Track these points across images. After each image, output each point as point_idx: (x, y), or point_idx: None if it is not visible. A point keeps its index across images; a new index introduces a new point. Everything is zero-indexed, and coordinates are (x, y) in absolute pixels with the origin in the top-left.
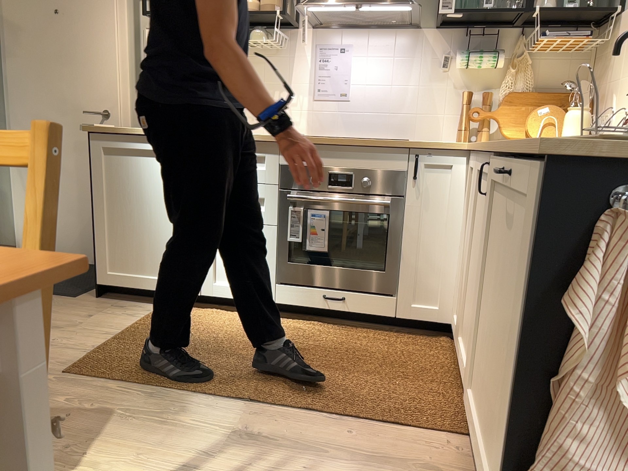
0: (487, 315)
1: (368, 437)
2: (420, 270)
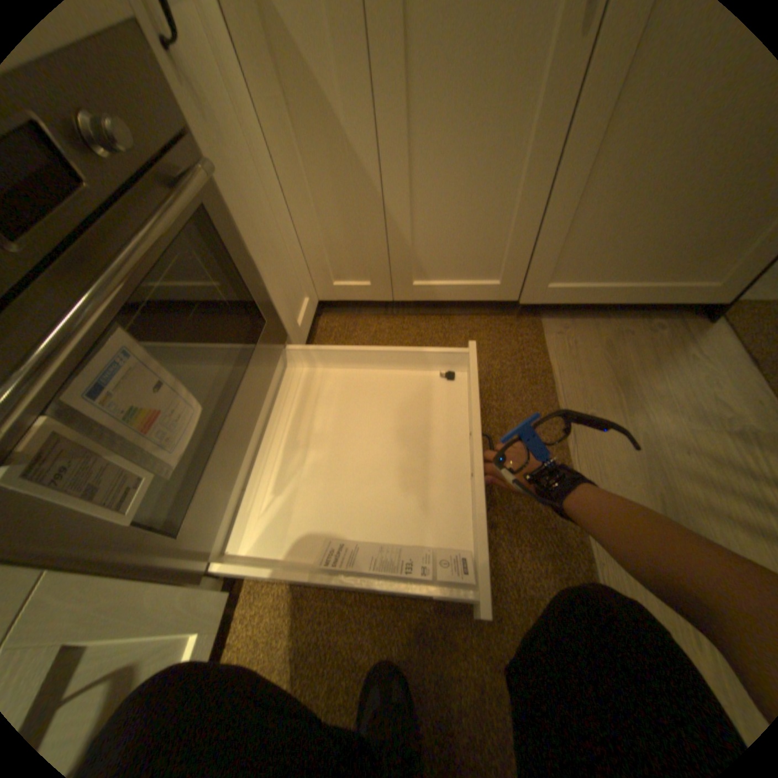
0: (610, 179)
1: (591, 397)
2: (274, 270)
